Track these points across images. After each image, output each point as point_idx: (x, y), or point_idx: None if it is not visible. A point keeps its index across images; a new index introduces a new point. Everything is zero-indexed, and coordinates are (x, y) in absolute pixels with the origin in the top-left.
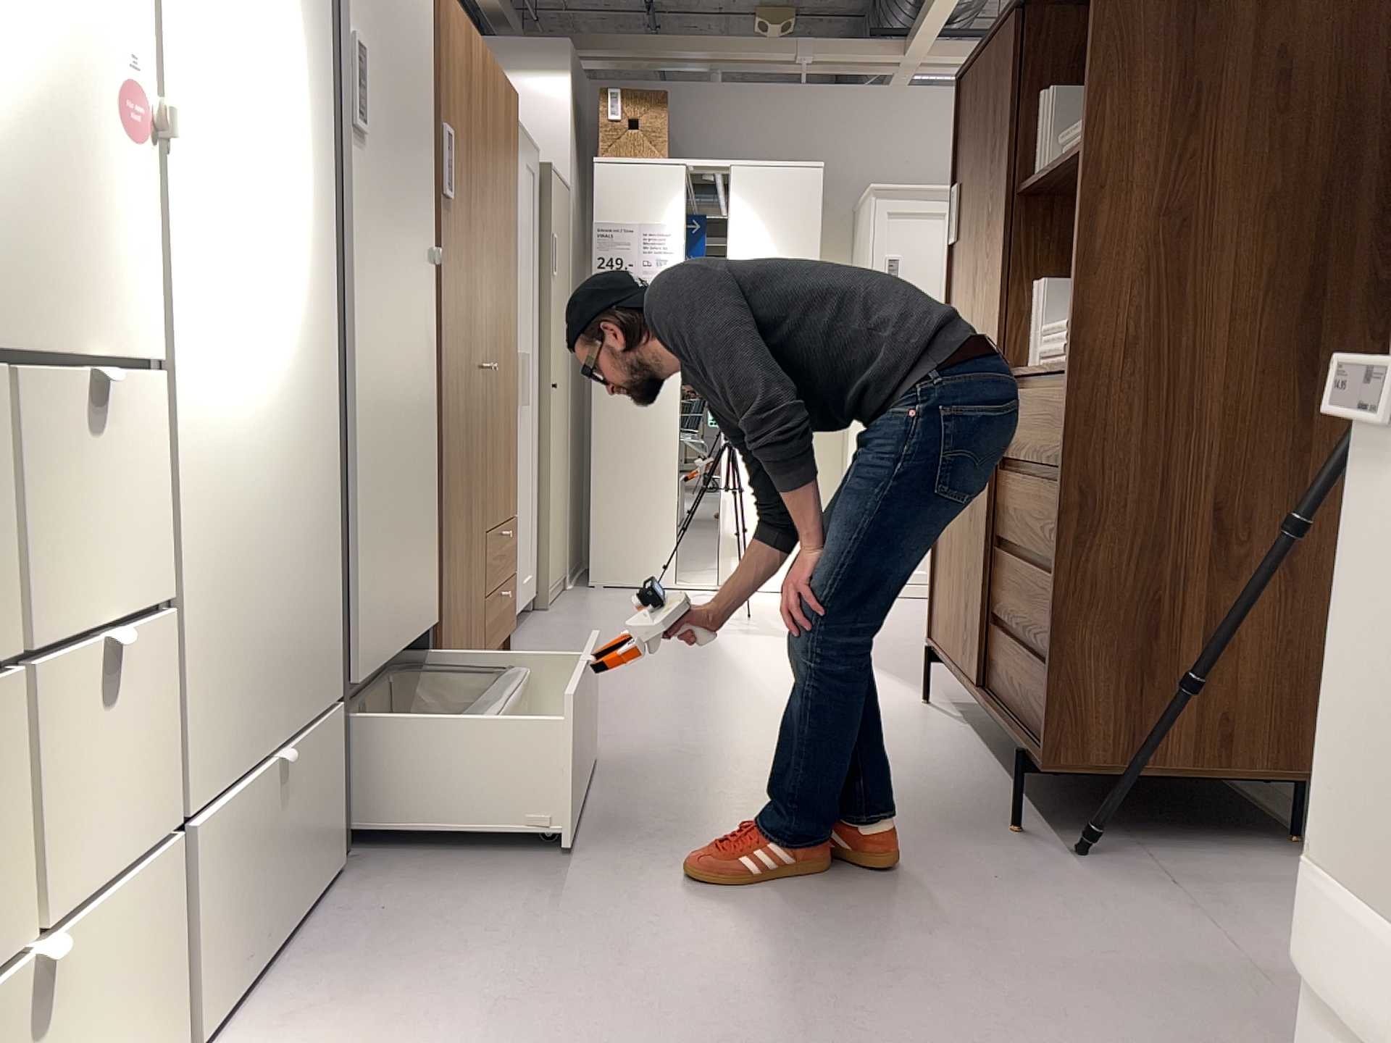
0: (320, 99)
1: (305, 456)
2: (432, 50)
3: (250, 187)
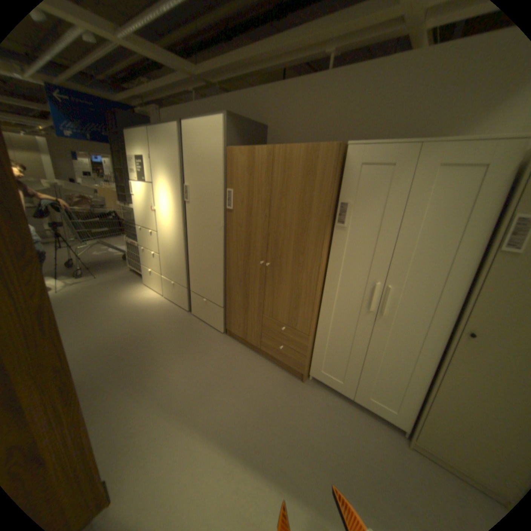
0: (179, 199)
1: (178, 250)
2: (222, 171)
3: (167, 215)
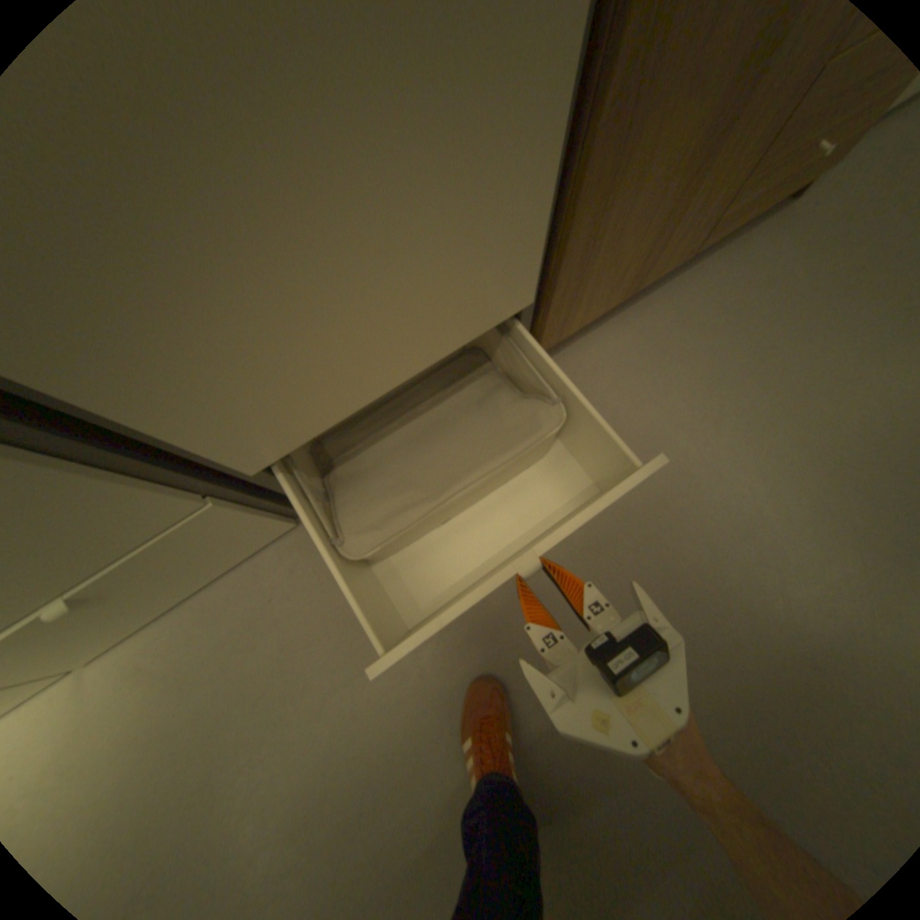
0: None
1: None
2: None
3: None
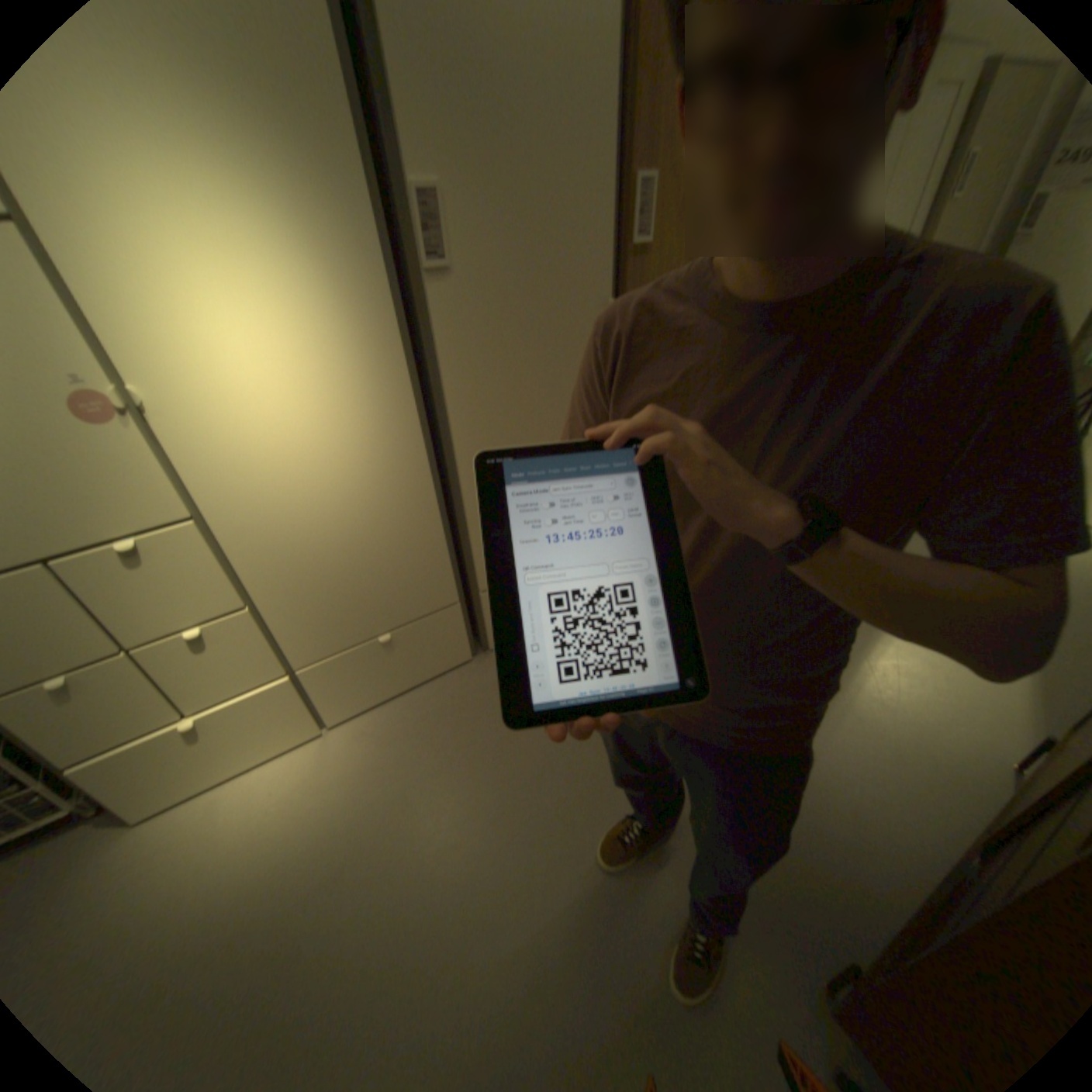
0: (366, 273)
1: (392, 508)
2: (615, 101)
3: (271, 387)
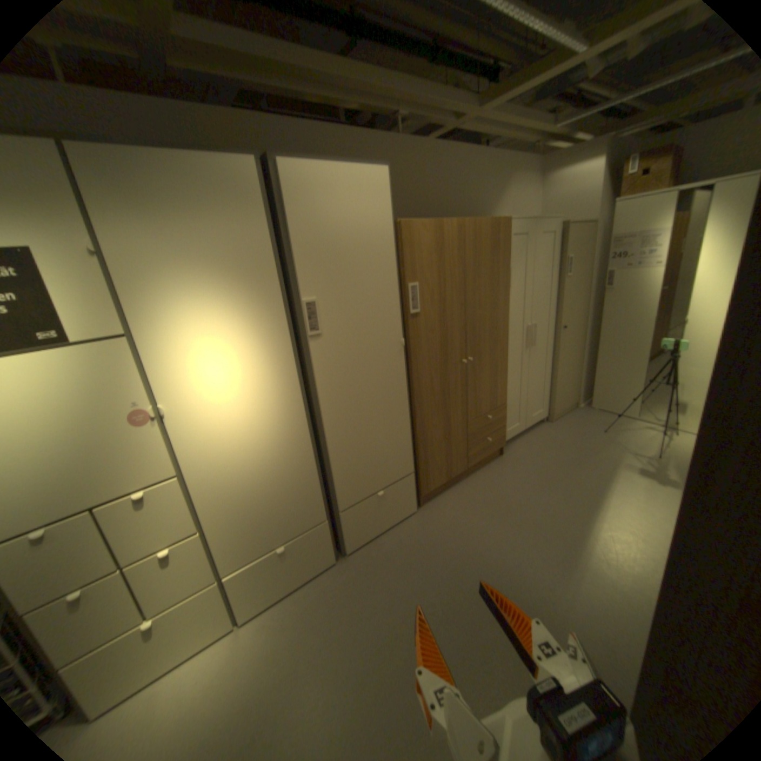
0: (281, 340)
1: (288, 460)
2: (395, 258)
3: (229, 398)
